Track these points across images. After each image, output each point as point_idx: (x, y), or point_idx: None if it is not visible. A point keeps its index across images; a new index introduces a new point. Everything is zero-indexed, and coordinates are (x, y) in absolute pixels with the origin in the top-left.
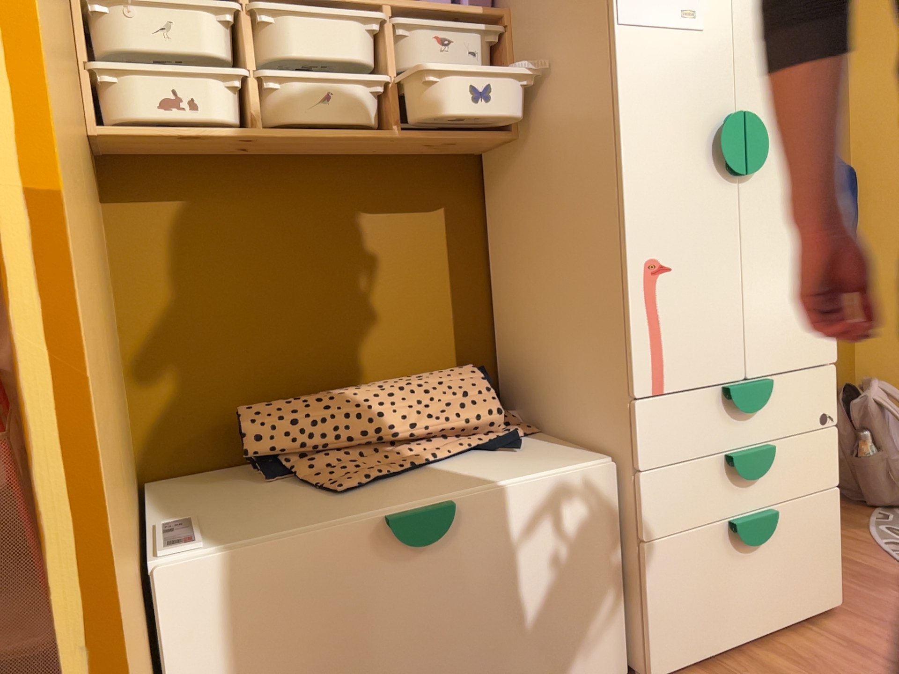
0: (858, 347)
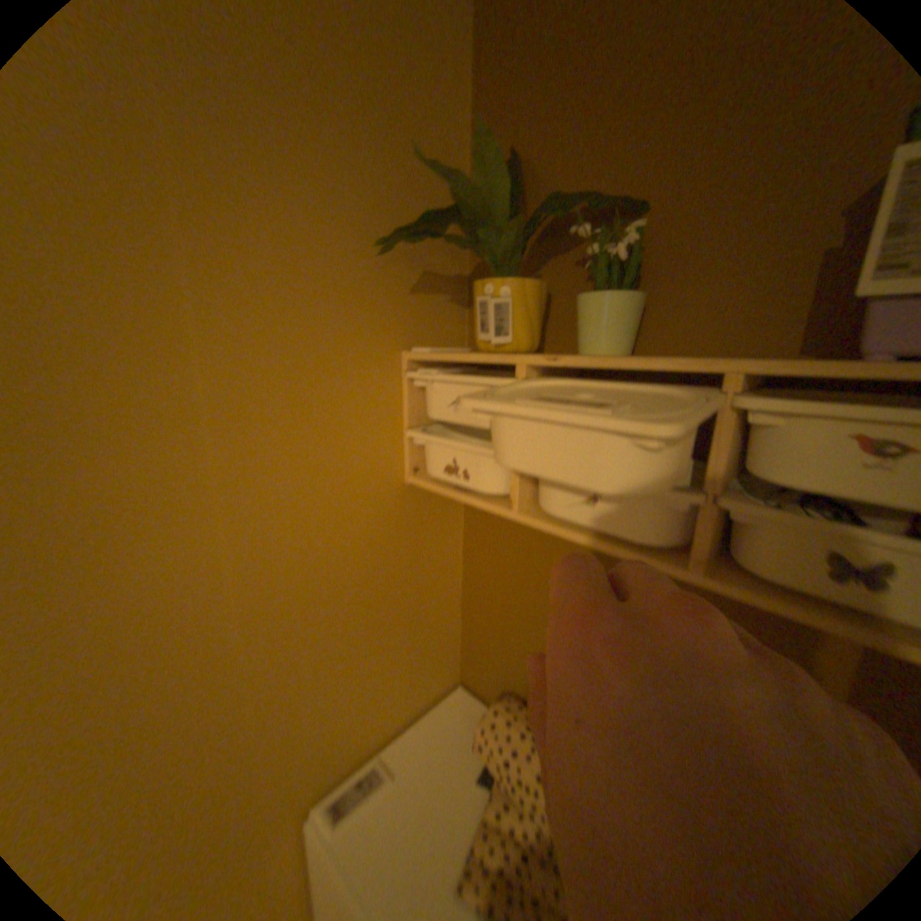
0: None
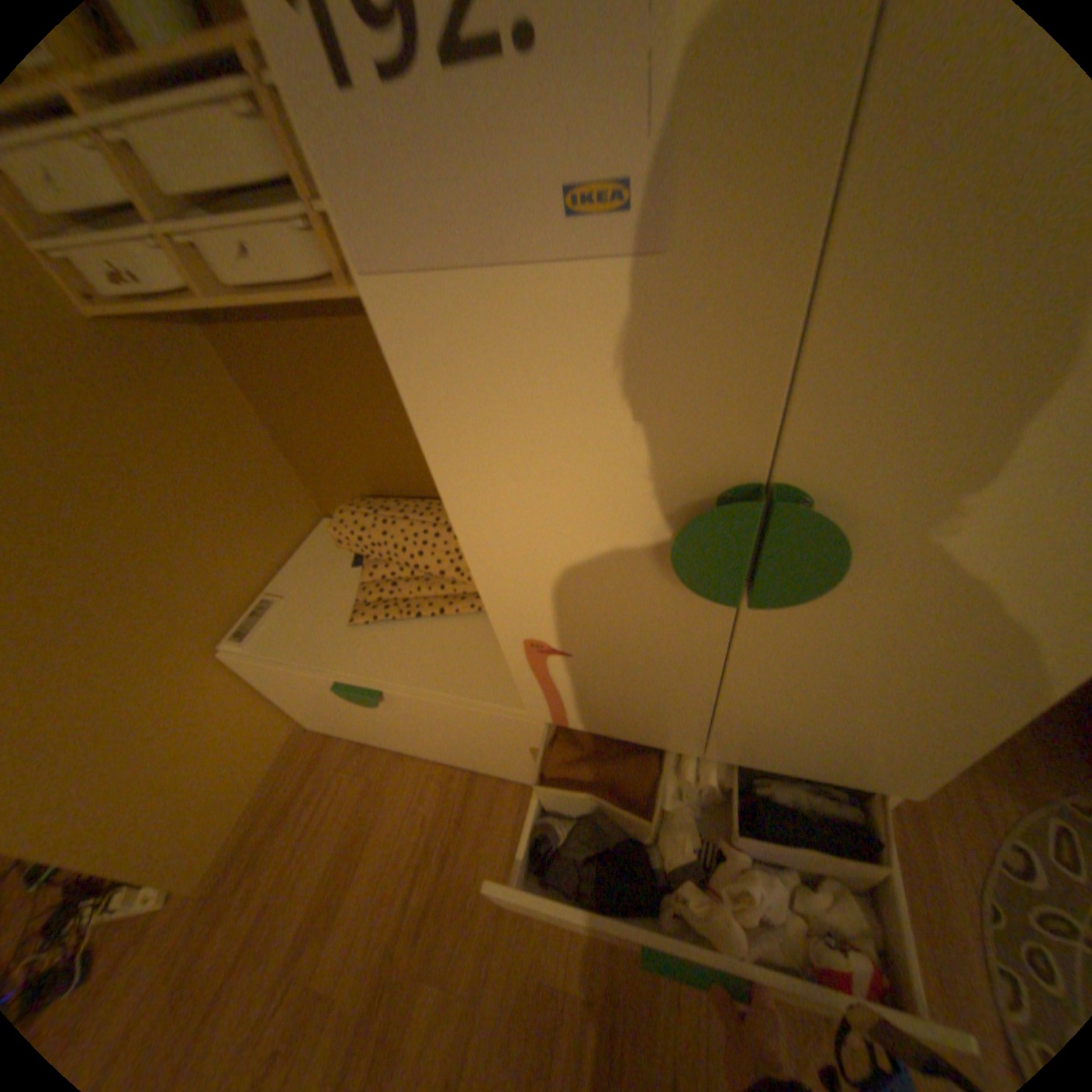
0: None
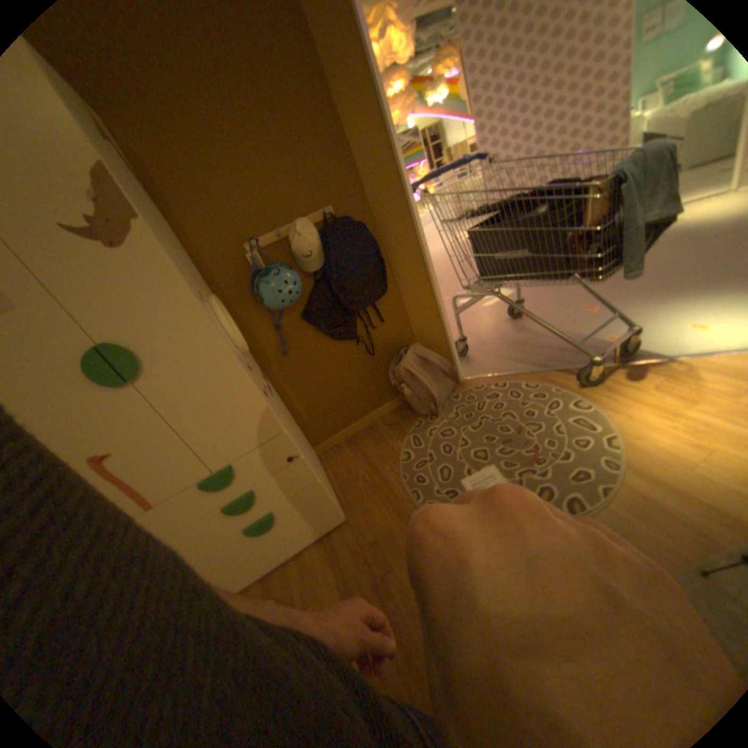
0: (411, 322)
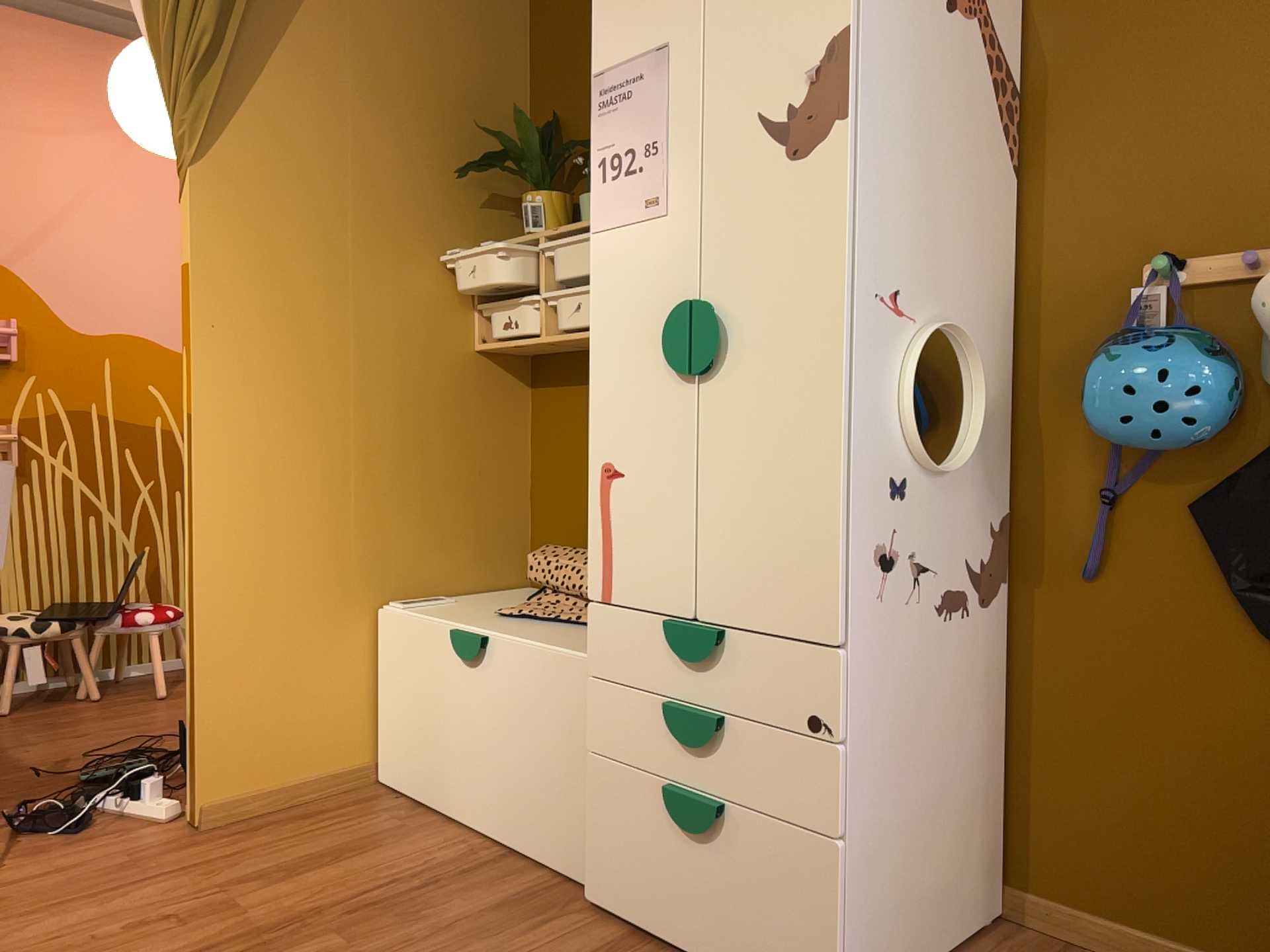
0: None
